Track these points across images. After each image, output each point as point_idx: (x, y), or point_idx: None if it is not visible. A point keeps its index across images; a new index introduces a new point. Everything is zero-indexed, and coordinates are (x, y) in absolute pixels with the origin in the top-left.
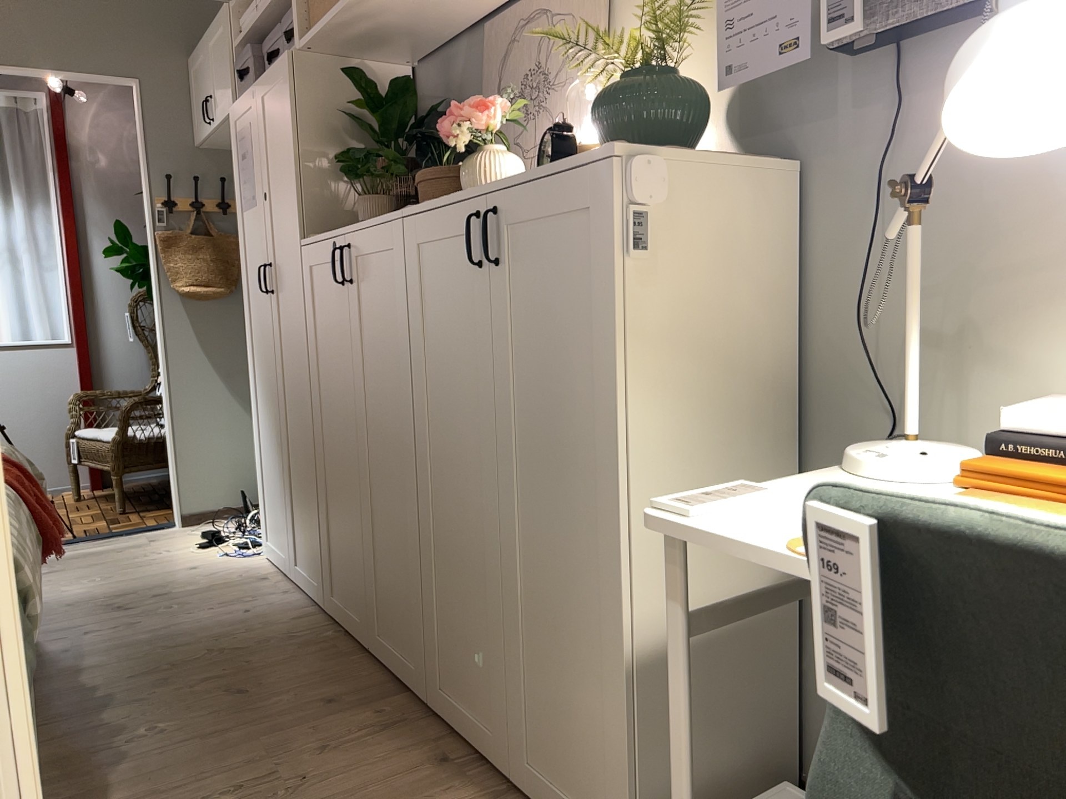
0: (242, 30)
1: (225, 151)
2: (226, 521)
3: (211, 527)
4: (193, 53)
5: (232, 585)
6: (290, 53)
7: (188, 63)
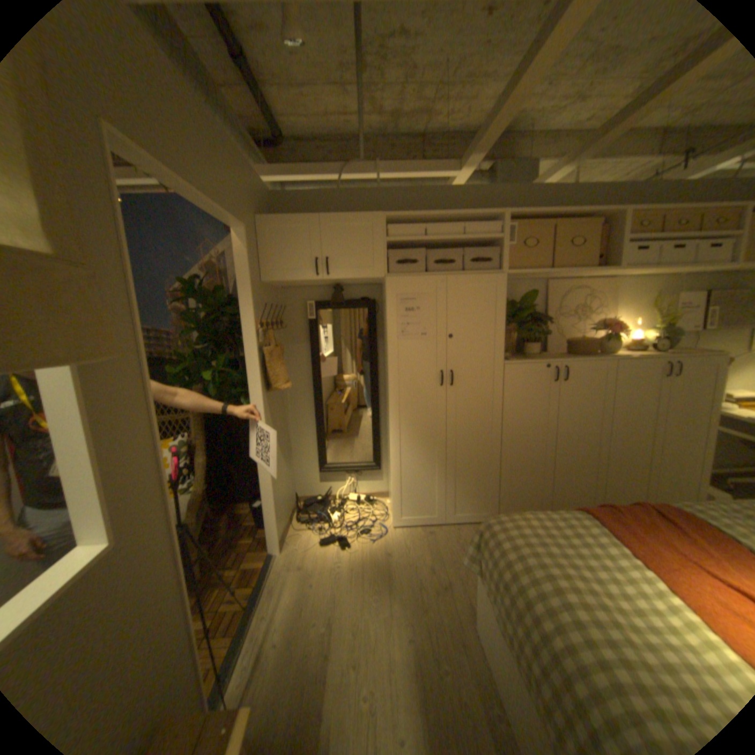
0: (389, 232)
1: (269, 286)
2: (294, 534)
3: (299, 542)
4: (277, 216)
5: (434, 544)
6: (505, 275)
7: (260, 219)
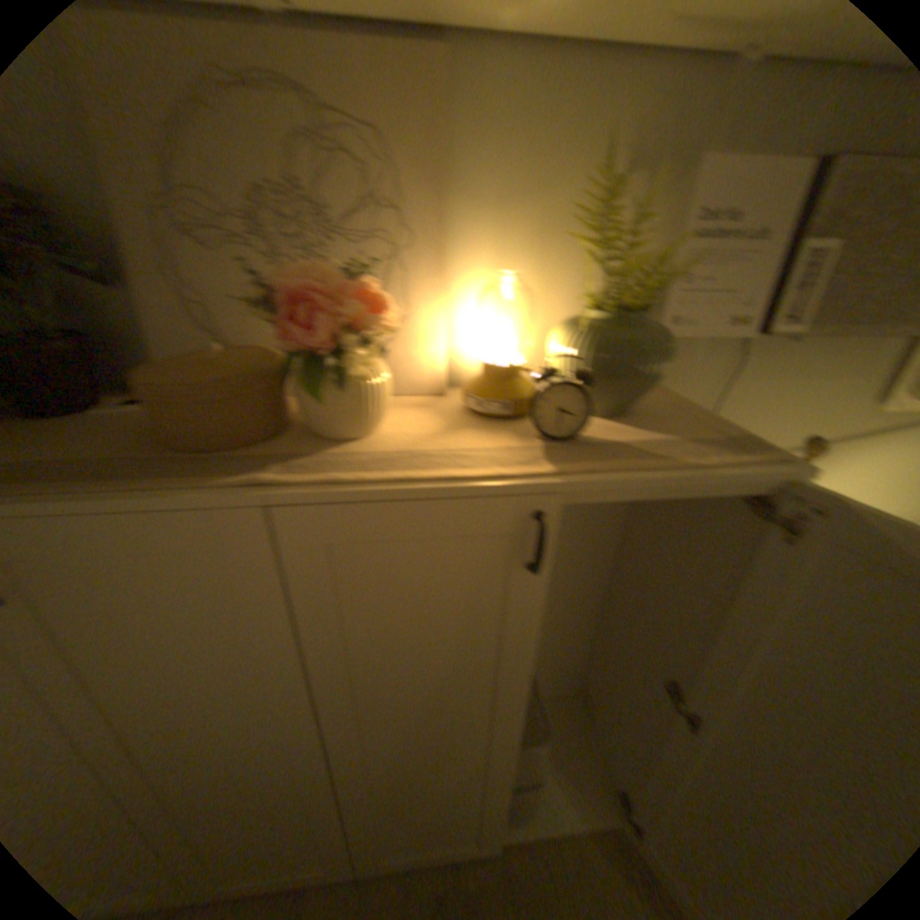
0: None
1: None
2: None
3: None
4: None
5: None
6: None
7: None
